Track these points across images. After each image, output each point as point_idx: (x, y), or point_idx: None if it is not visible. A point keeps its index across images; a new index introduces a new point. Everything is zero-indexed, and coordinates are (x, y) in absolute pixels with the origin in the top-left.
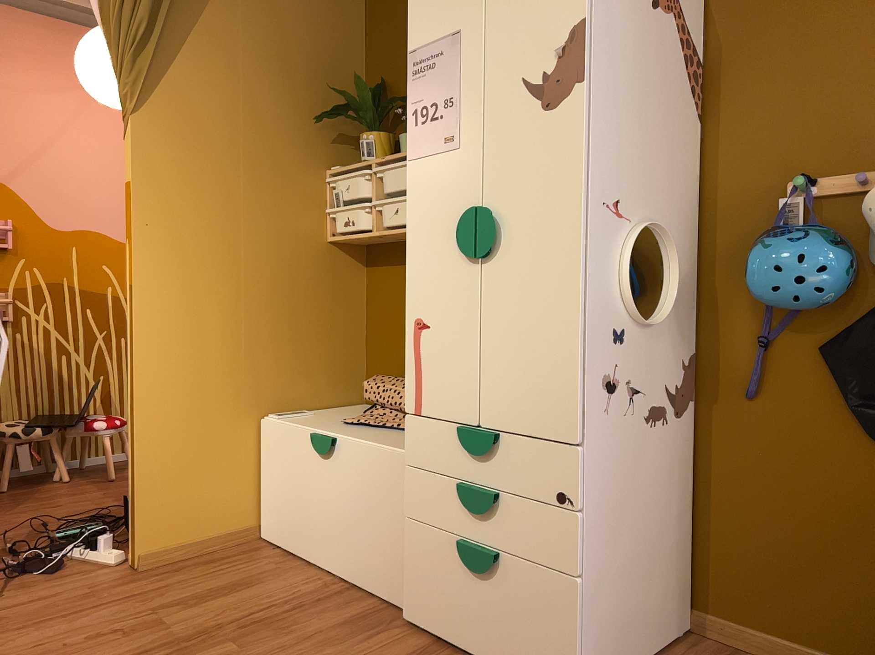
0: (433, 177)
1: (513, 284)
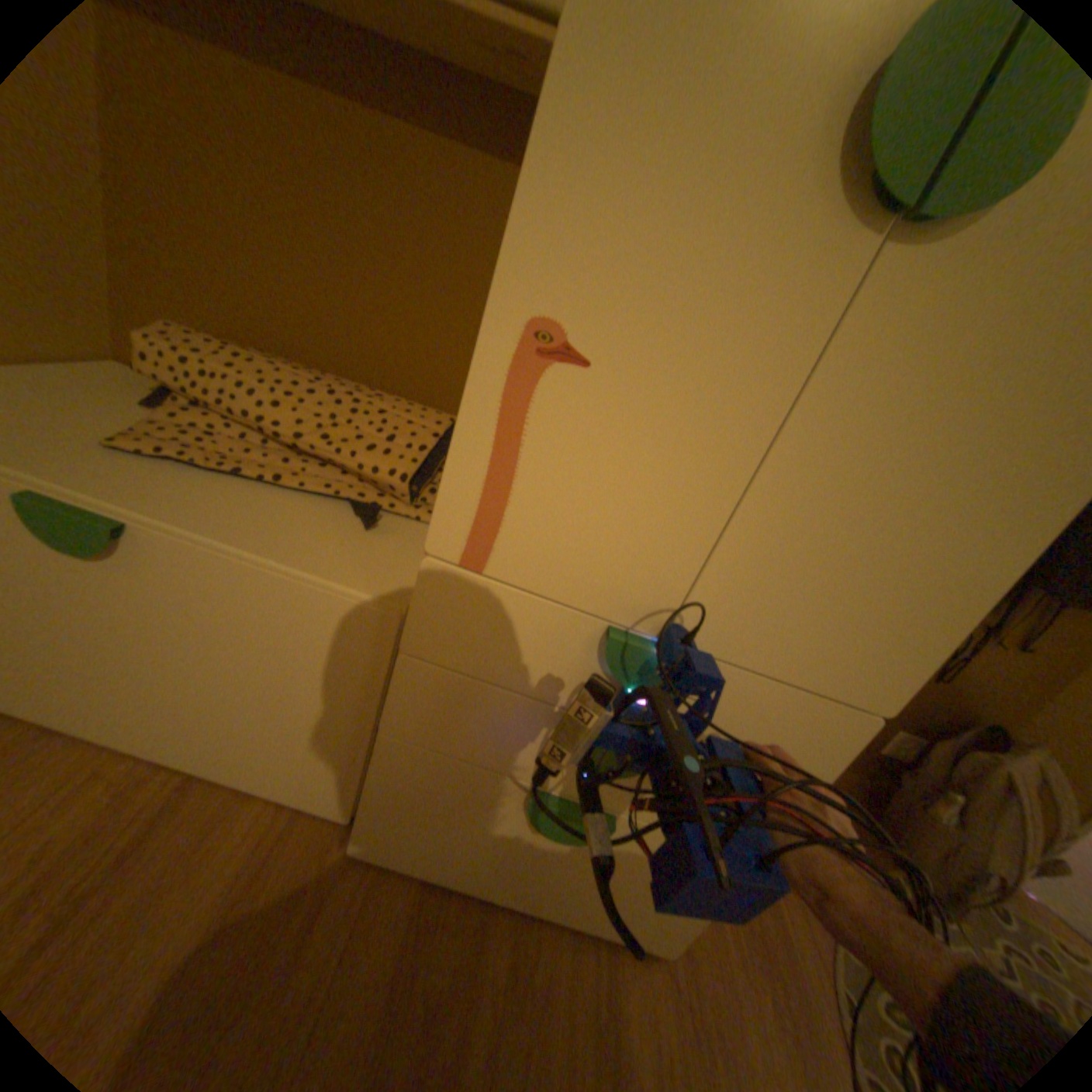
0: None
1: (952, 351)
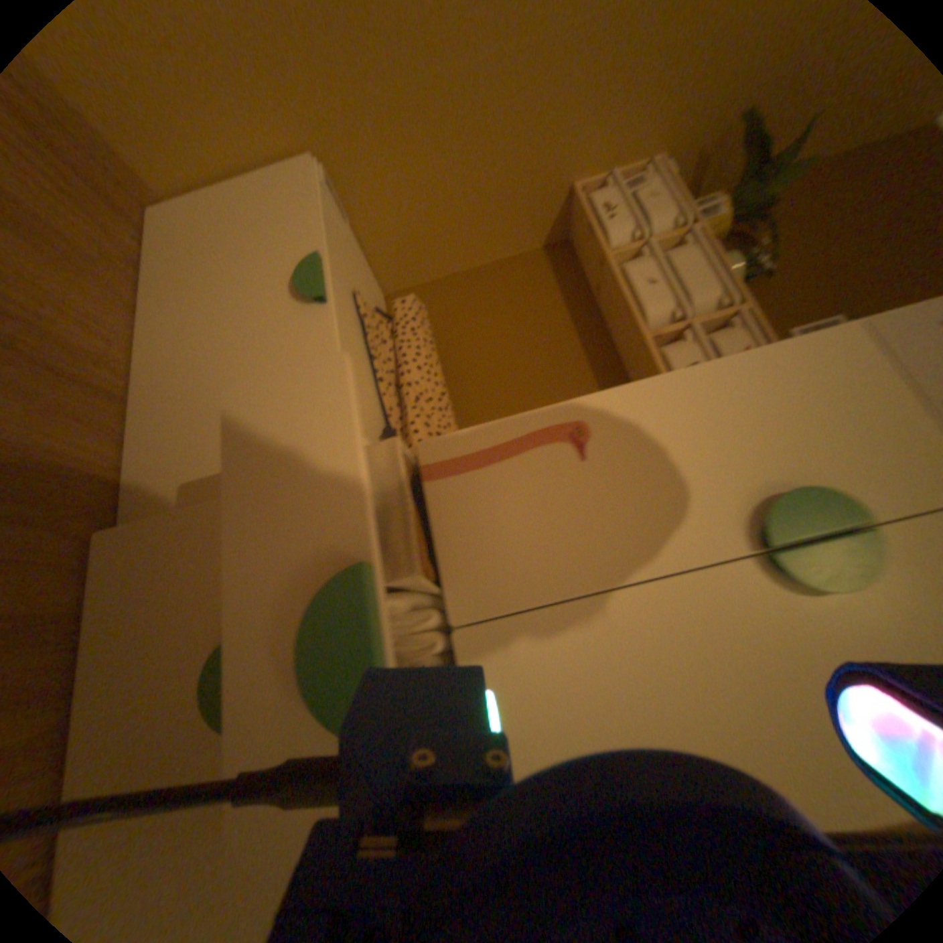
0: (856, 395)
1: (742, 651)
